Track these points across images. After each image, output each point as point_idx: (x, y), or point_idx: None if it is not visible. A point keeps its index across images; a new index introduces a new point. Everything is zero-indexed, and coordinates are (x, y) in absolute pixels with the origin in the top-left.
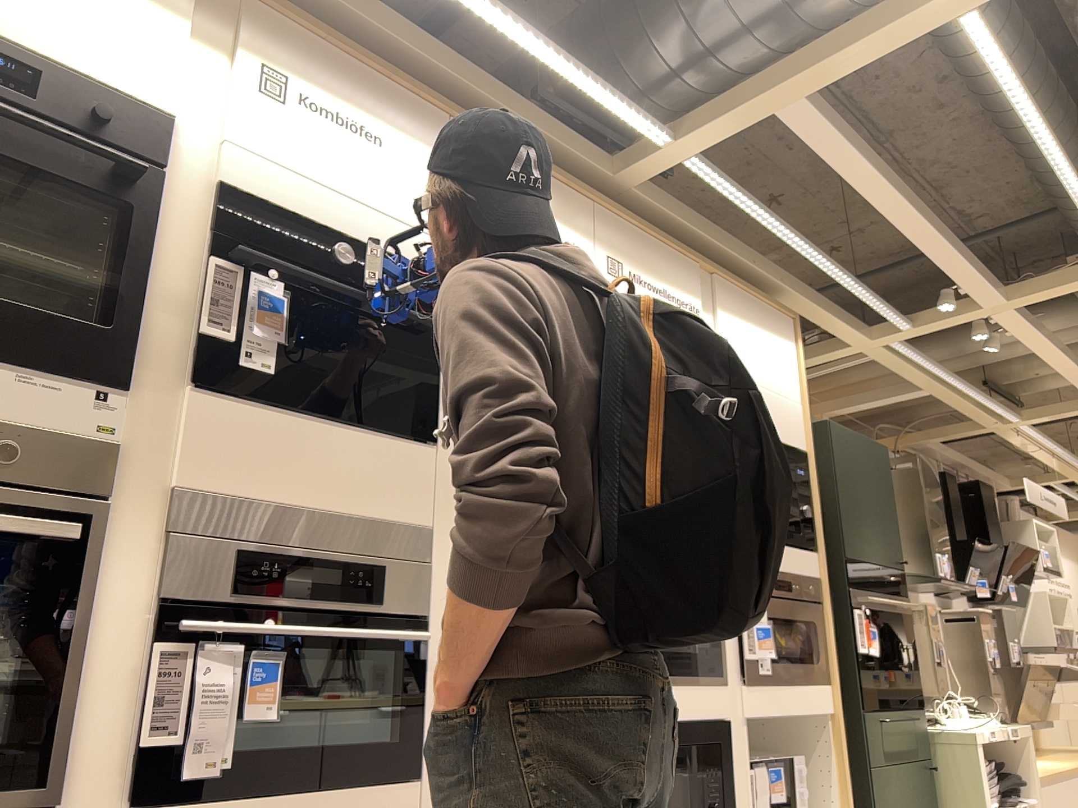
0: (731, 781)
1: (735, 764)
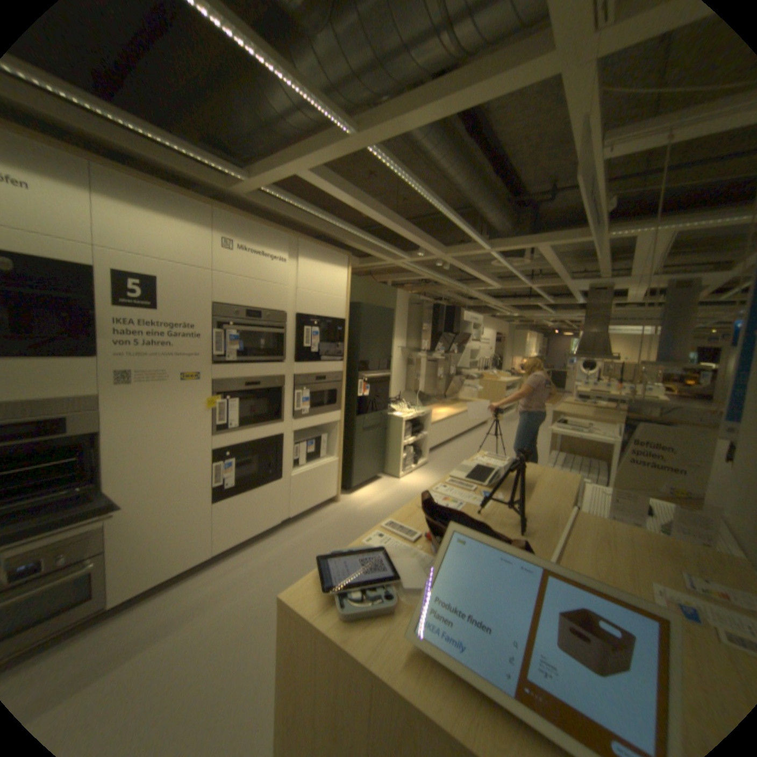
0: (286, 458)
1: (290, 452)
